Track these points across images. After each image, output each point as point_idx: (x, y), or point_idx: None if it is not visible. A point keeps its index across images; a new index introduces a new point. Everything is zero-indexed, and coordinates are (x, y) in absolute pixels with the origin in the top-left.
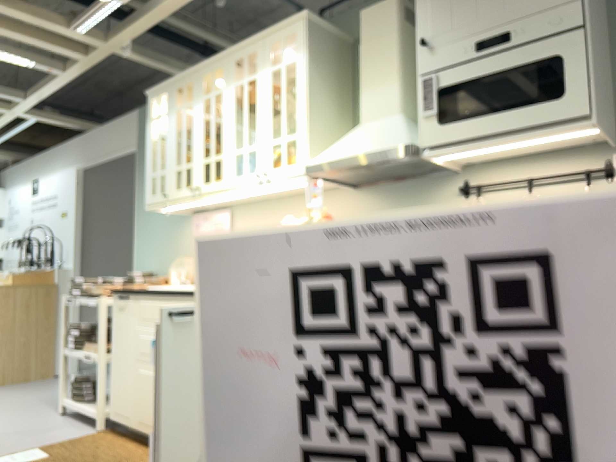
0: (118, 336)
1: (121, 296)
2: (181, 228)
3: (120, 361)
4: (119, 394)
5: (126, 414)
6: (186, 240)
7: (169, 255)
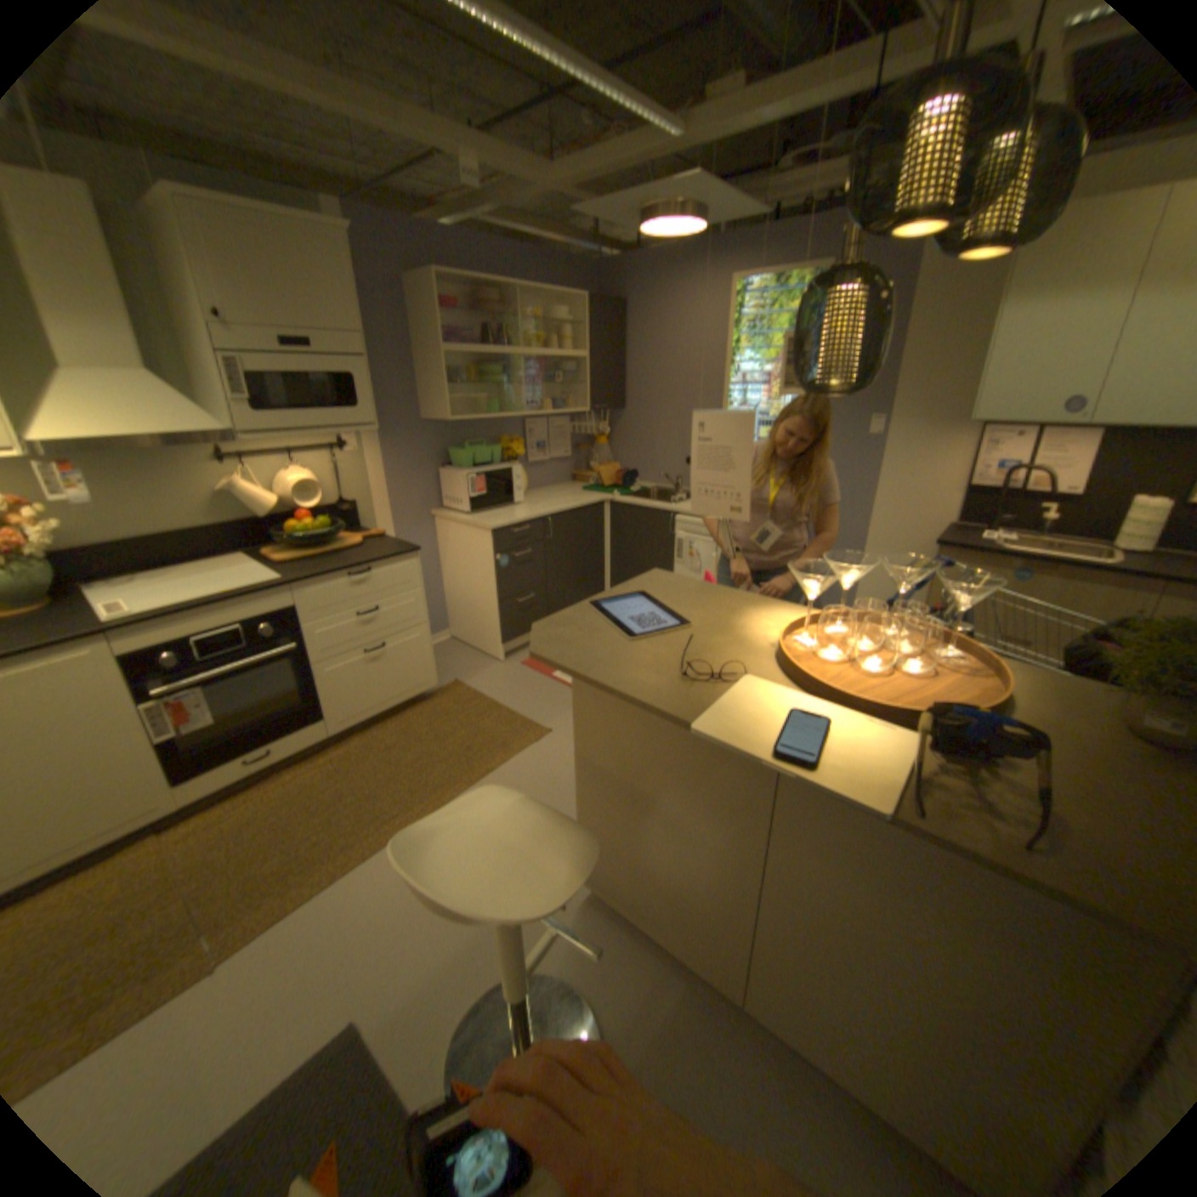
0: None
1: None
2: None
3: None
4: None
5: None
6: None
7: None
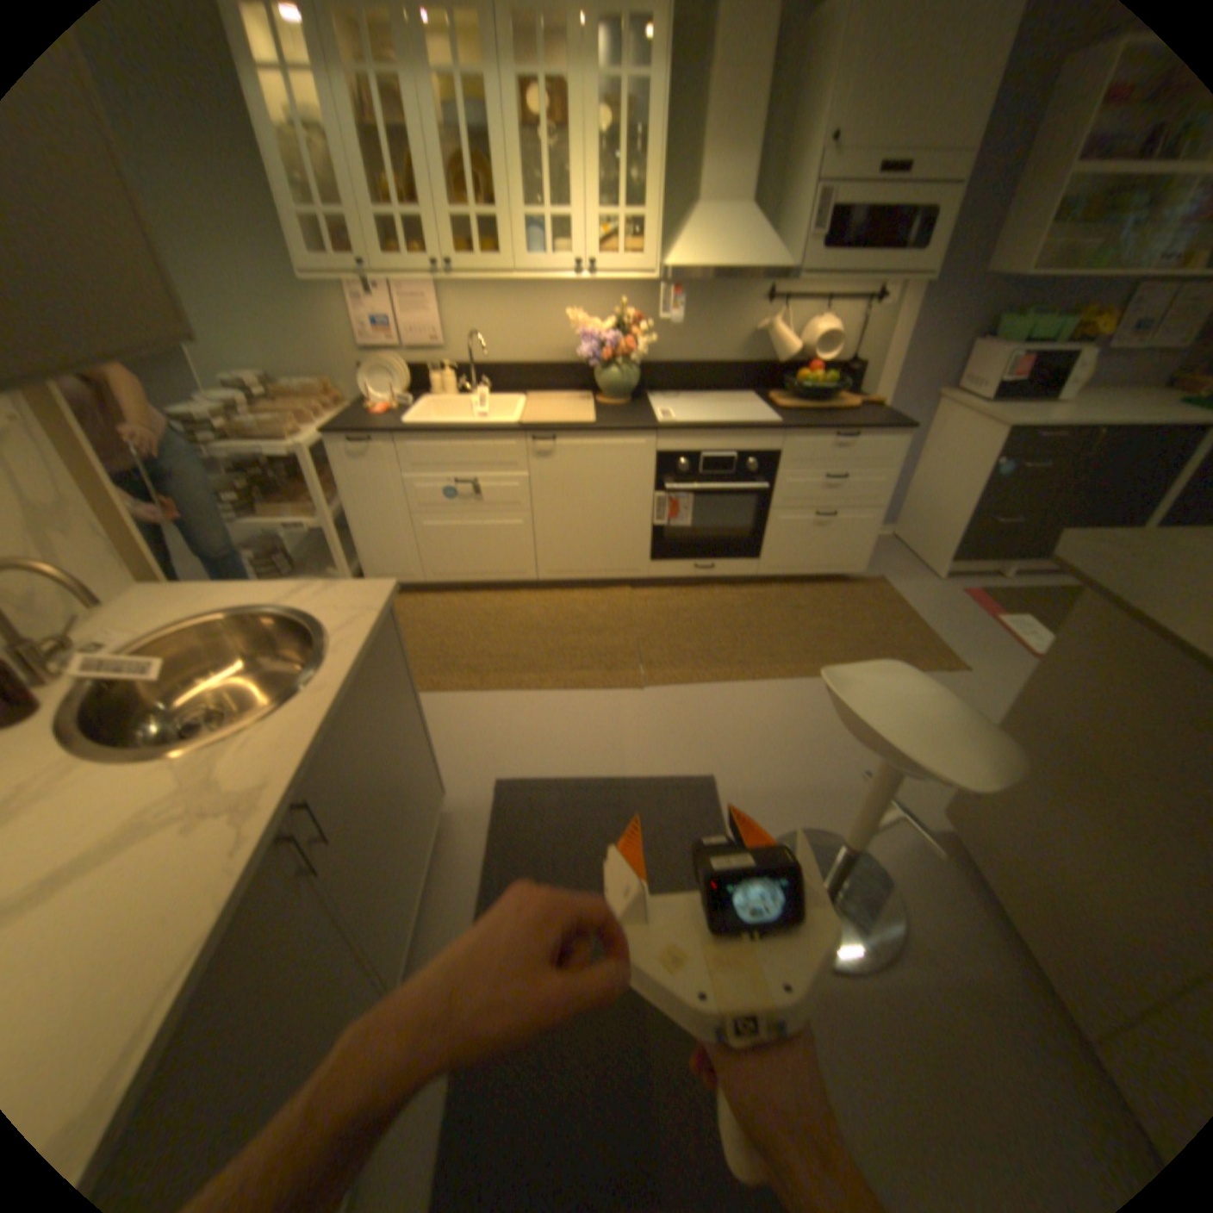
0: (358, 489)
1: (351, 436)
2: (309, 294)
3: (374, 518)
4: (383, 553)
5: (408, 569)
6: (330, 317)
7: (286, 339)
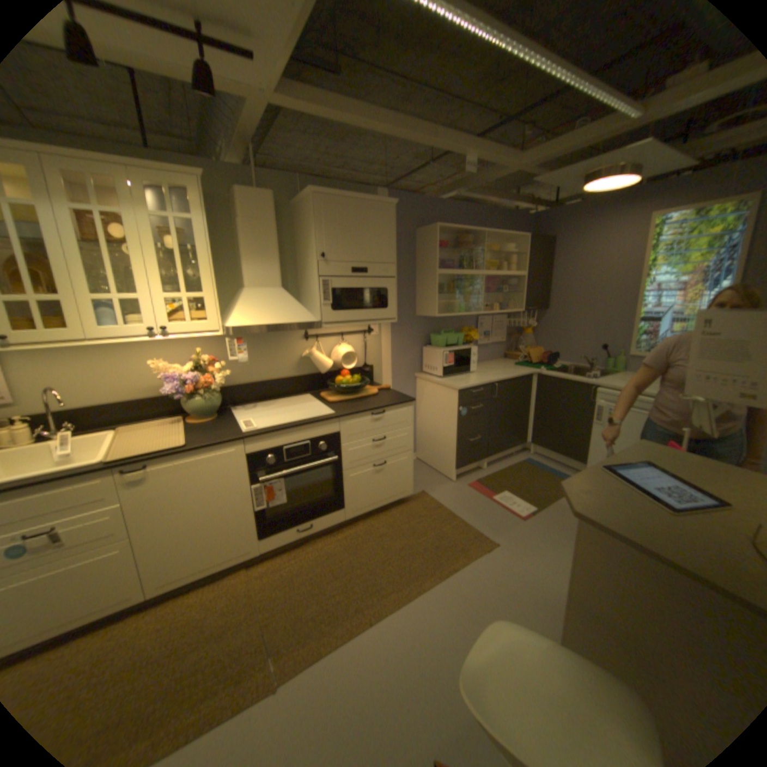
0: None
1: None
2: None
3: None
4: None
5: None
6: None
7: None
